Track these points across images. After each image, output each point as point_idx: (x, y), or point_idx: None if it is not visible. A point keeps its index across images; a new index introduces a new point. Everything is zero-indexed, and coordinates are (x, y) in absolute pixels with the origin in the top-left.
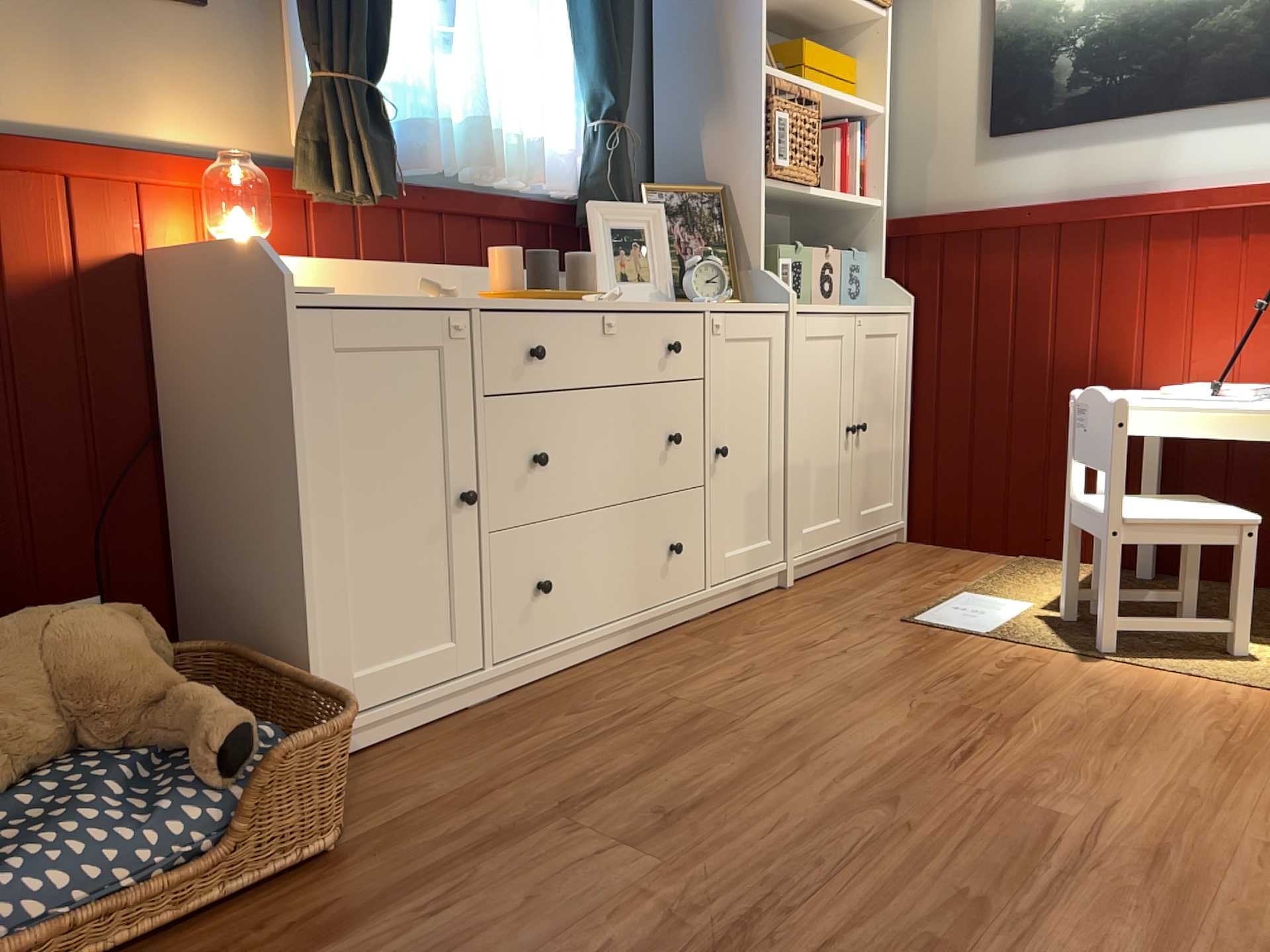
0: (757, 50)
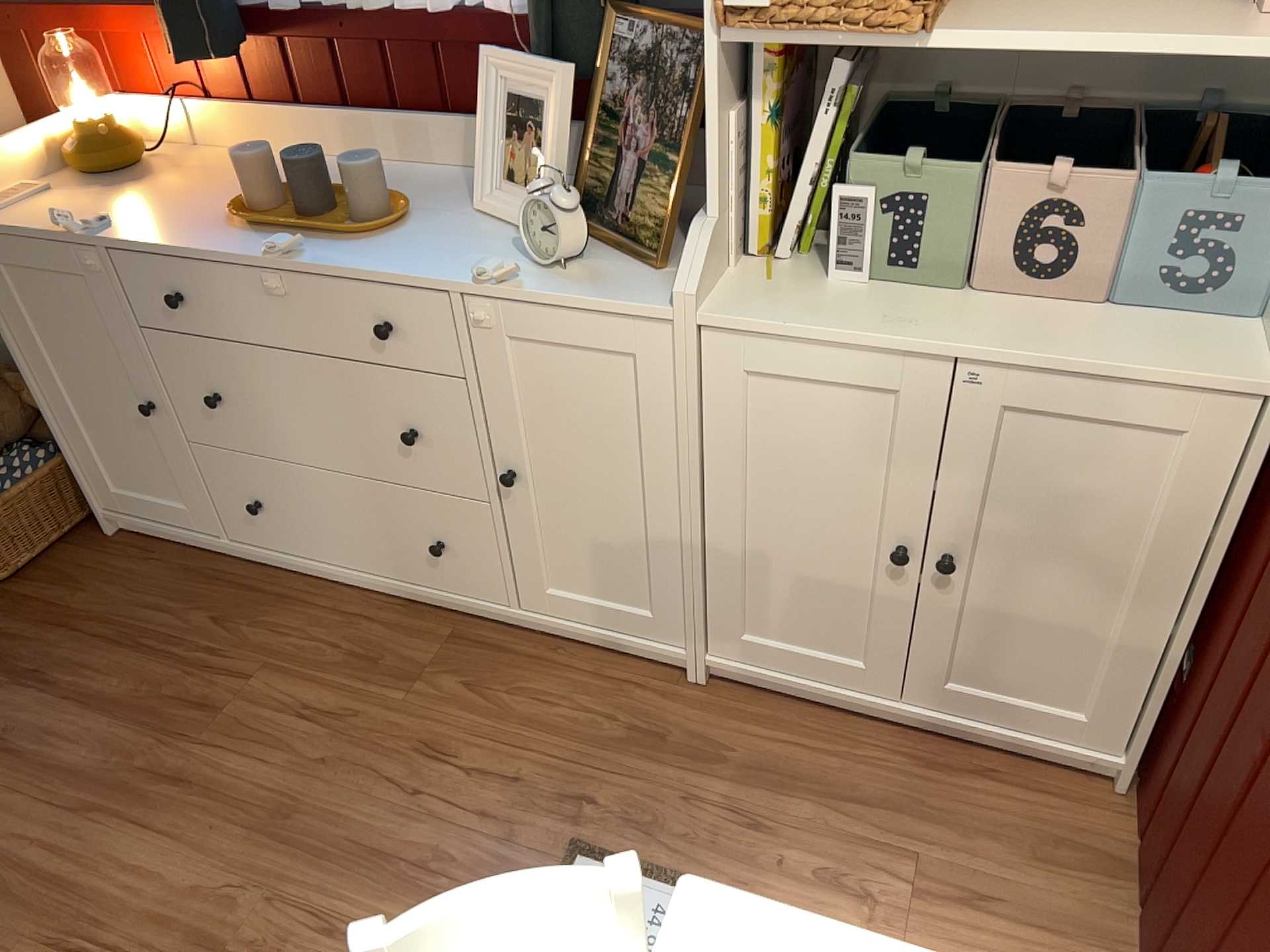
0: None
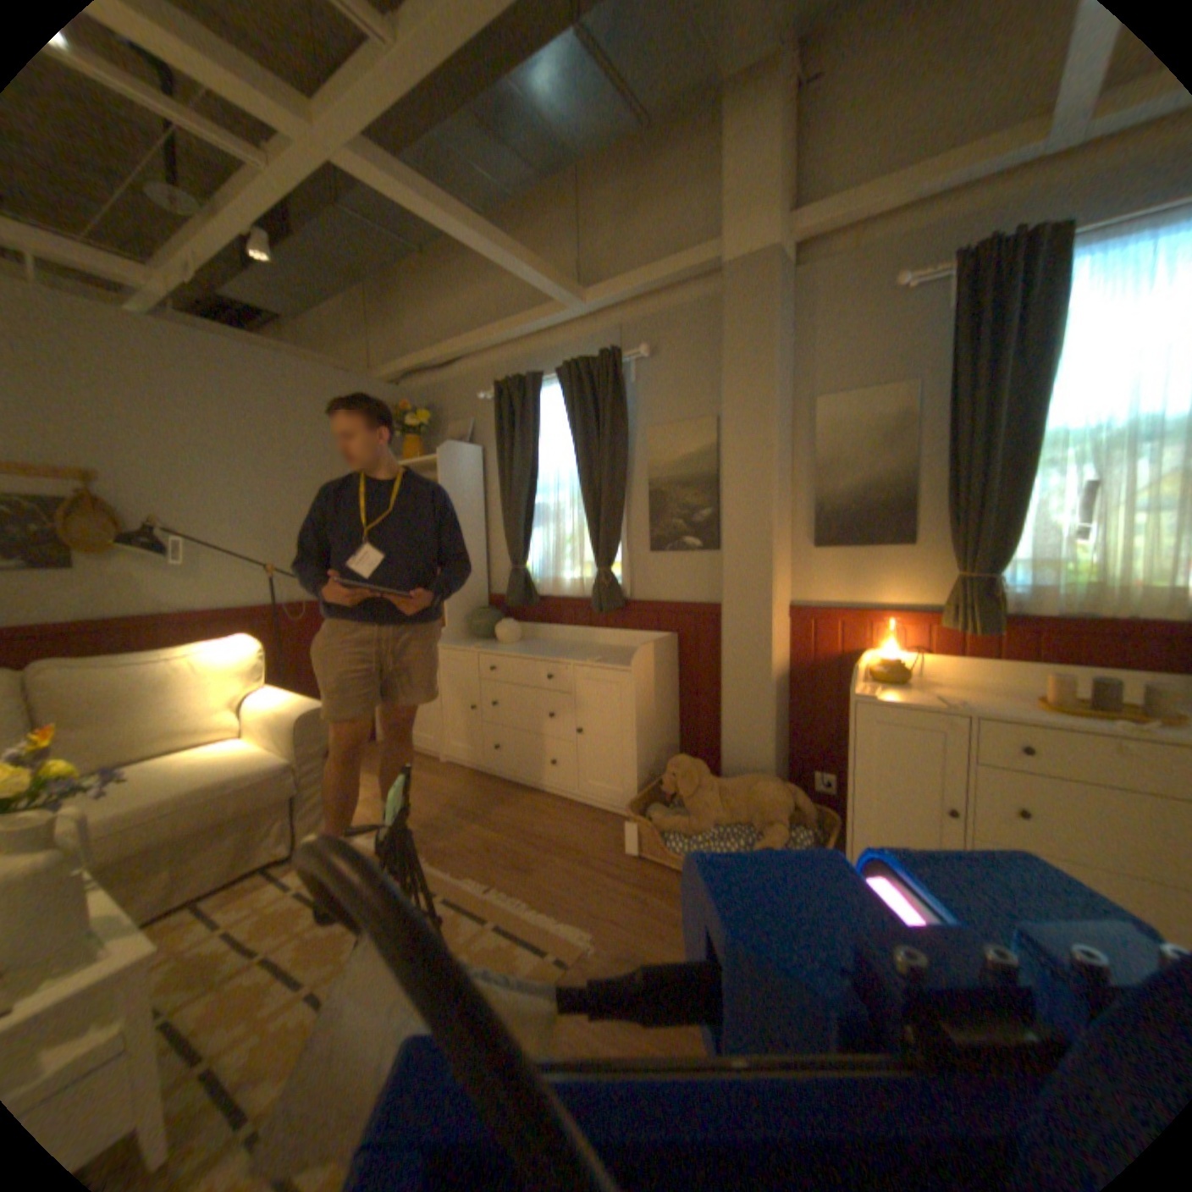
0: None
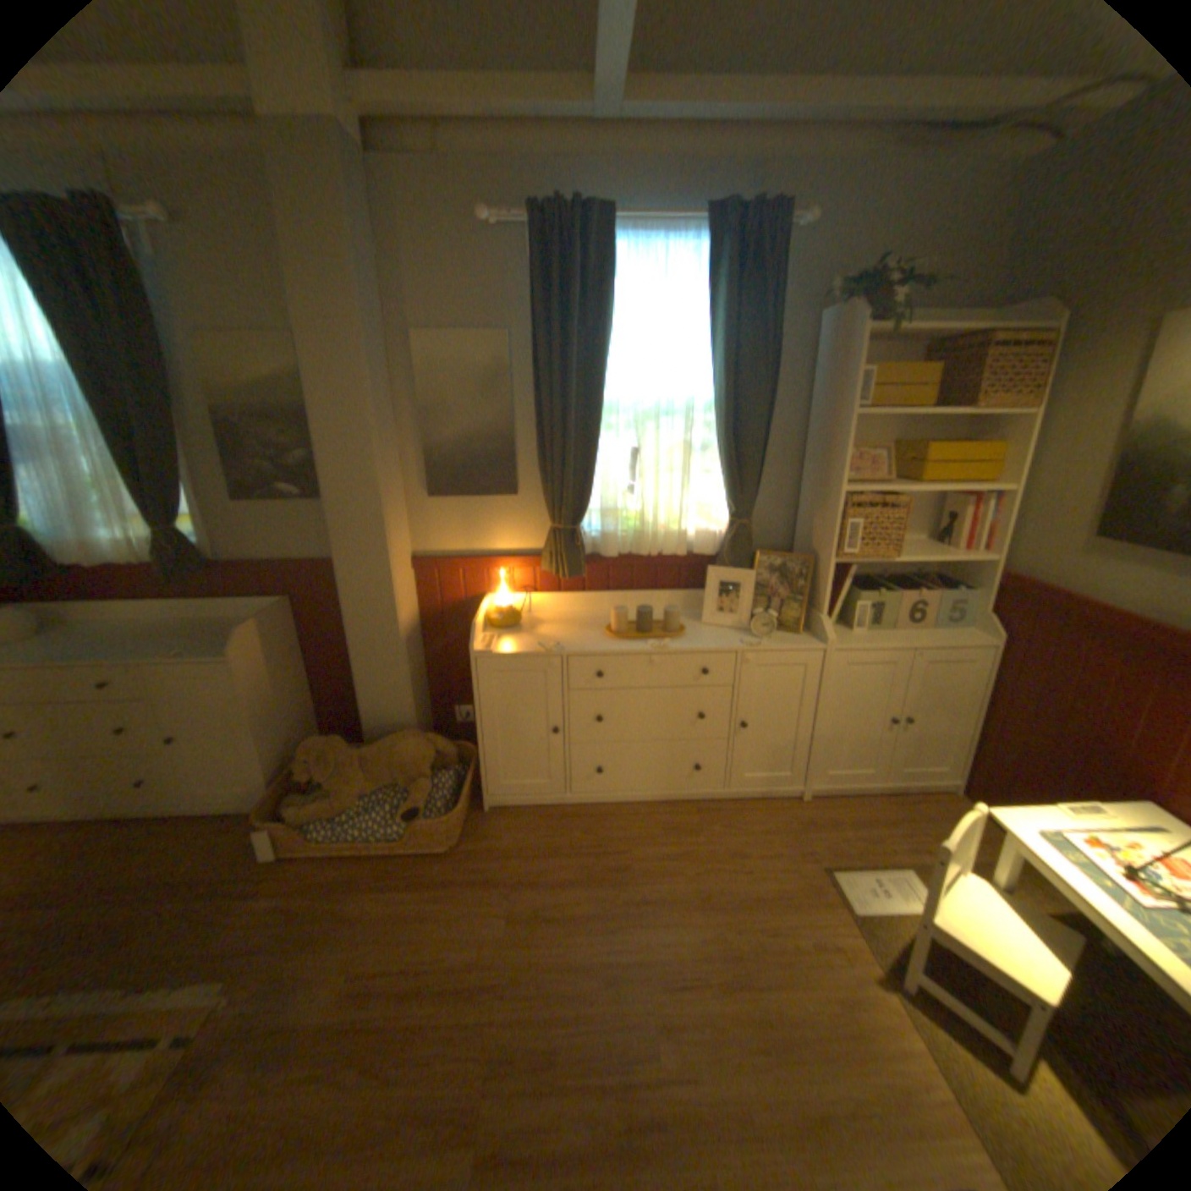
0: (841, 477)
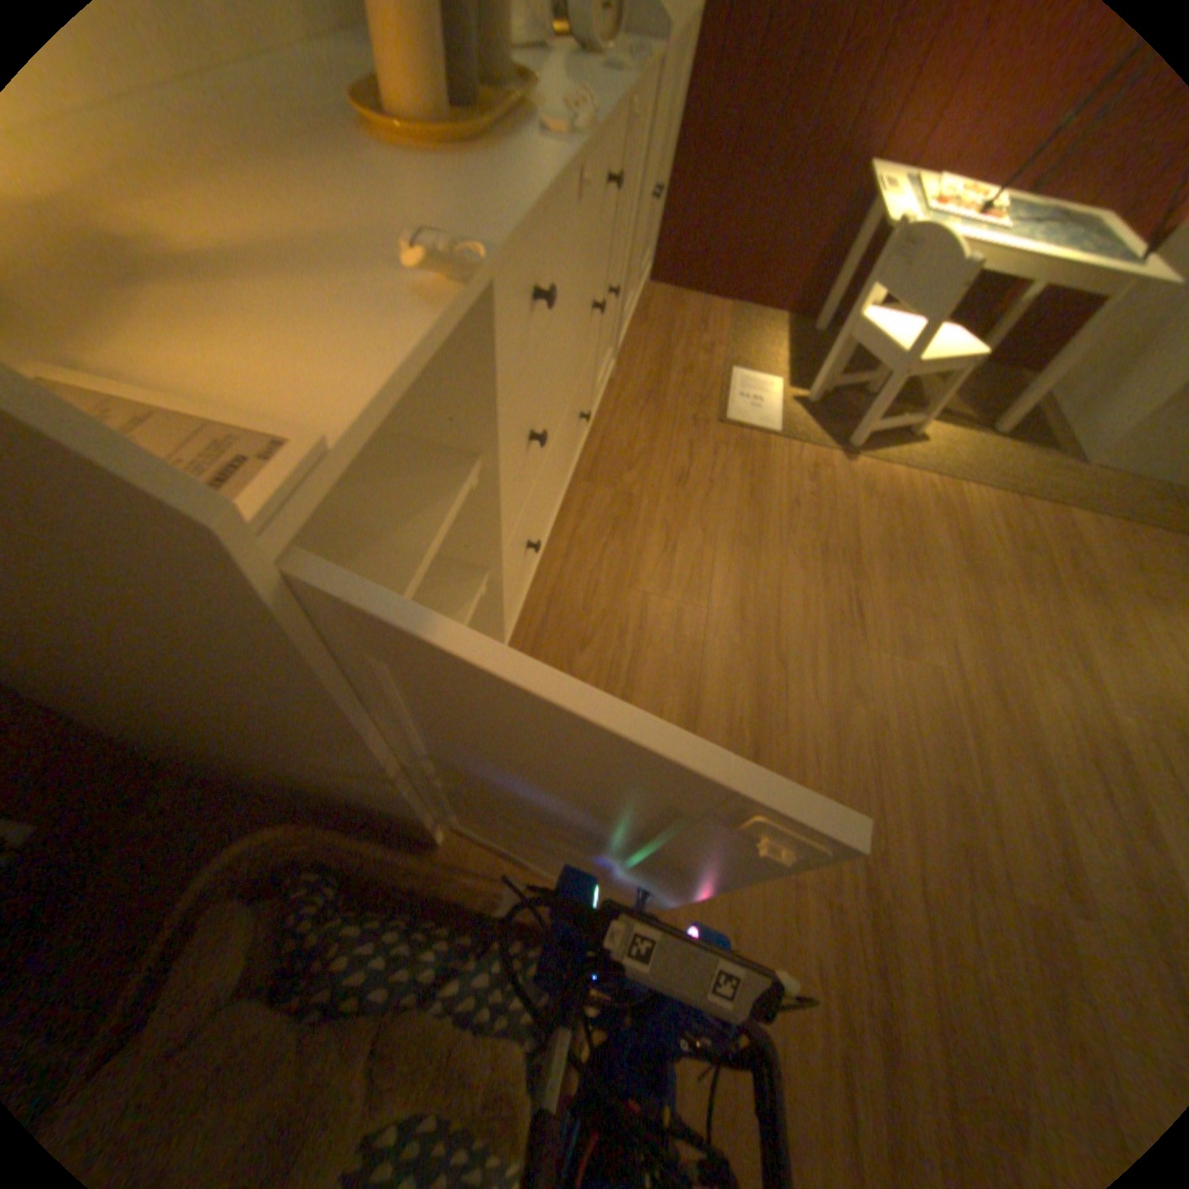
0: None
